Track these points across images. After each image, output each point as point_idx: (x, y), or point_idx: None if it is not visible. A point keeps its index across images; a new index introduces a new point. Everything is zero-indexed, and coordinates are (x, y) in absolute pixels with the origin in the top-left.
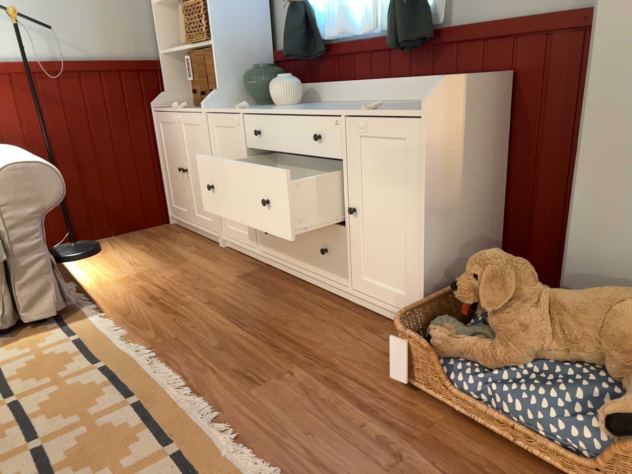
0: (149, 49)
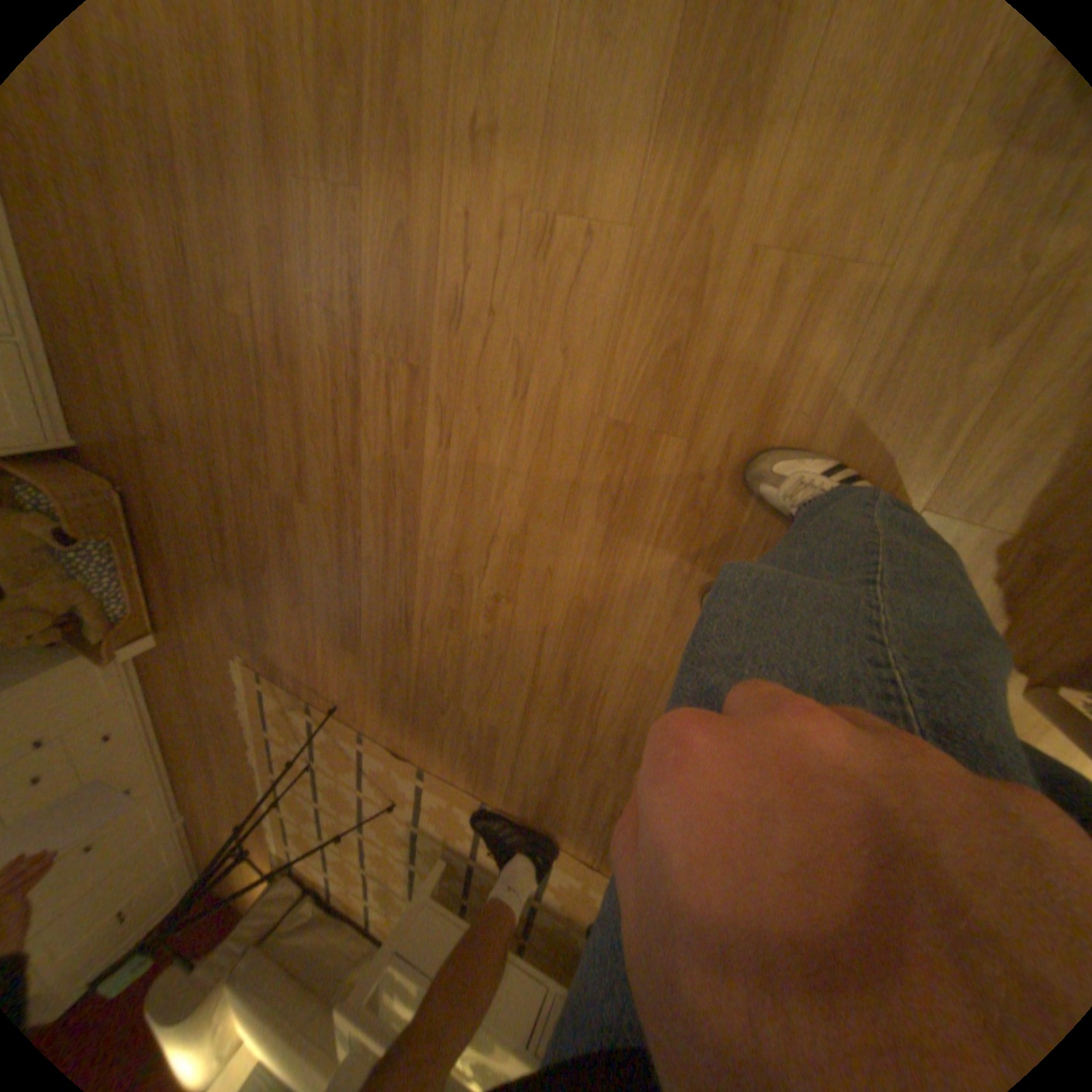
0: None
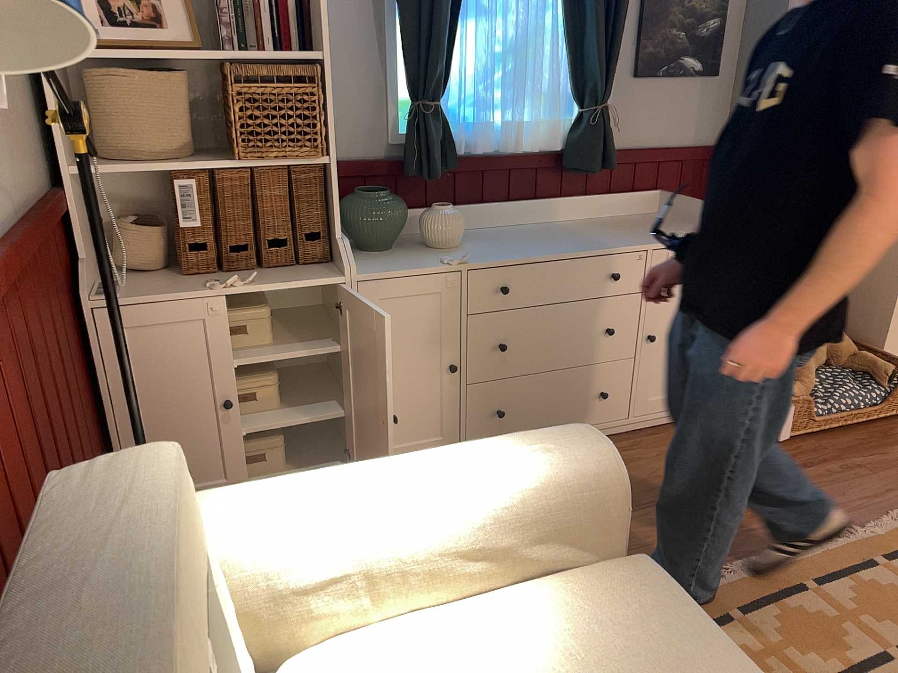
0: (40, 165)
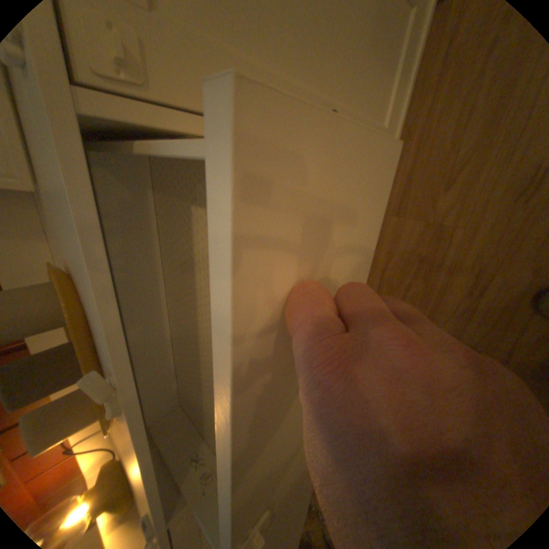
0: None
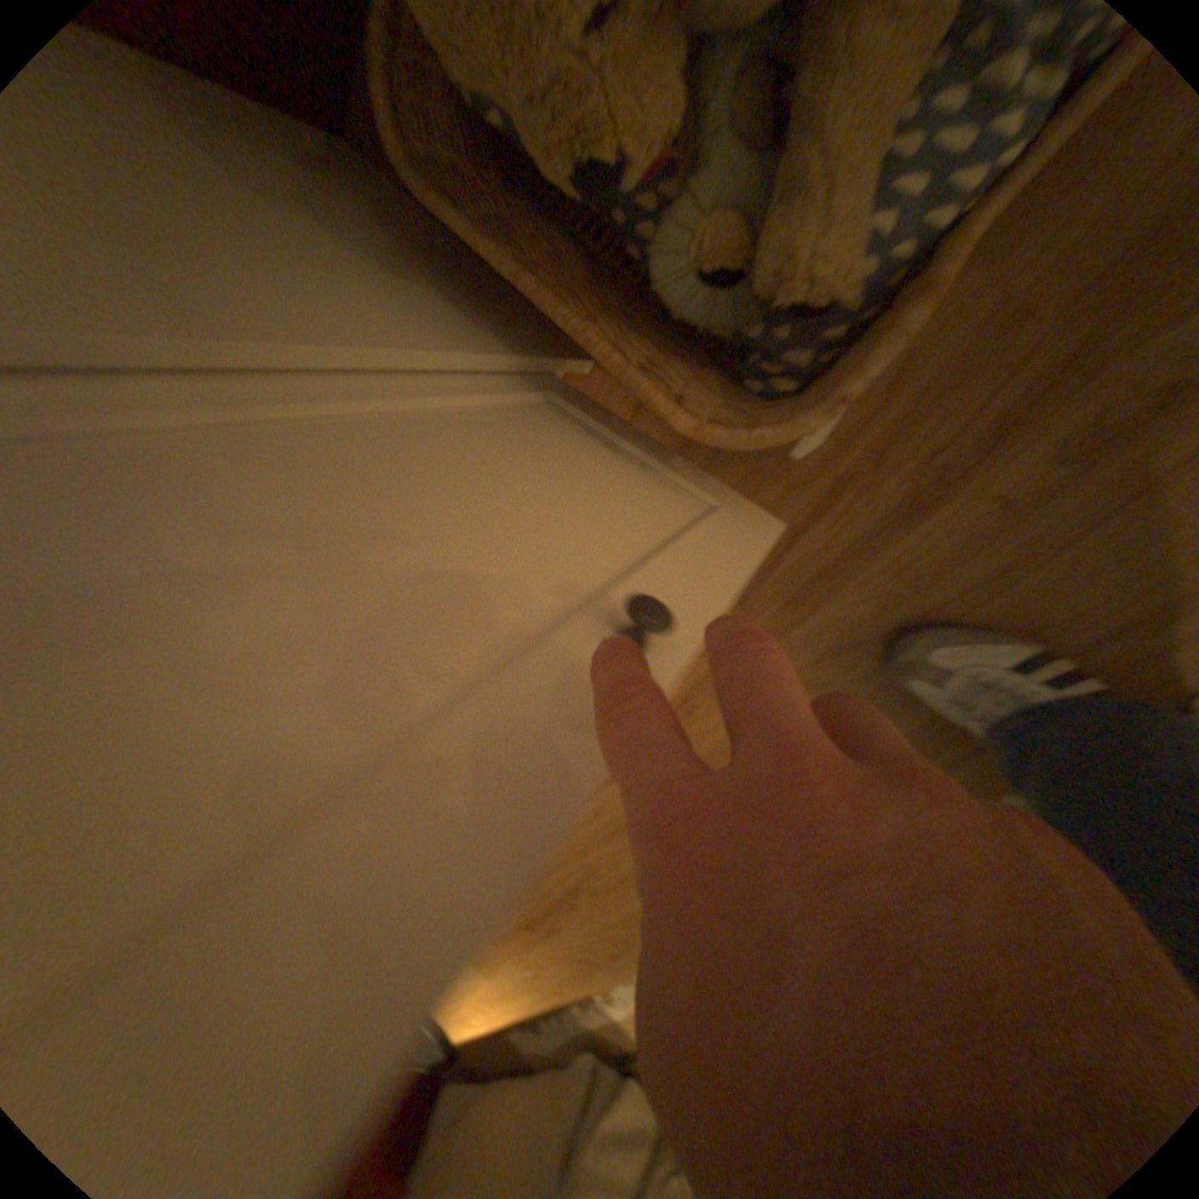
0: None
